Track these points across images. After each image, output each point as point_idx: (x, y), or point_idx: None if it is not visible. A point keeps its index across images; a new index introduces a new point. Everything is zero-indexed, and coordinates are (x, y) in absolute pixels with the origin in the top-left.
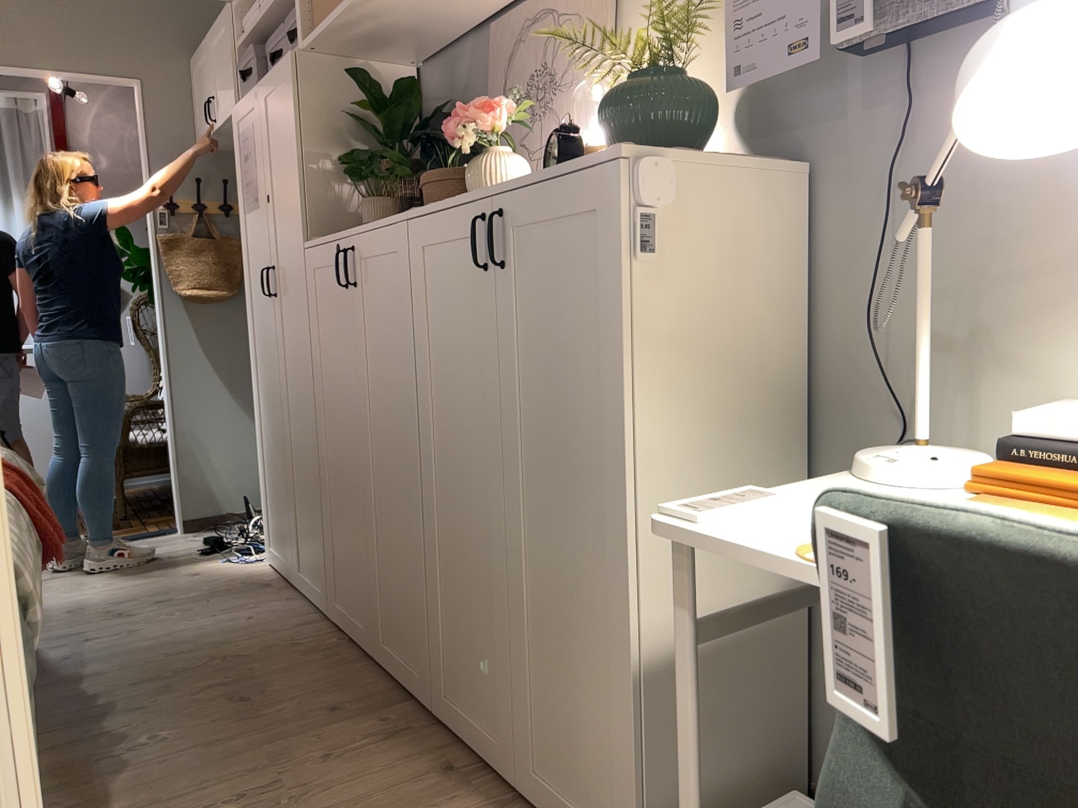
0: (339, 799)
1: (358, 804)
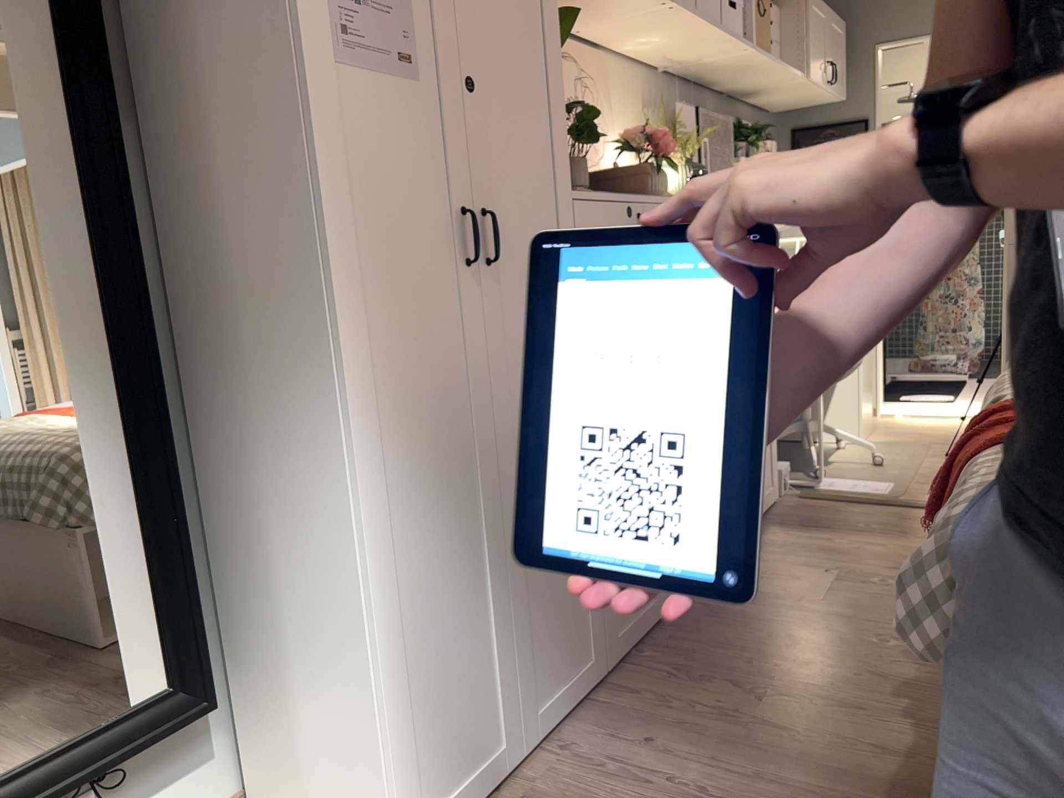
0: (816, 563)
1: (811, 558)
